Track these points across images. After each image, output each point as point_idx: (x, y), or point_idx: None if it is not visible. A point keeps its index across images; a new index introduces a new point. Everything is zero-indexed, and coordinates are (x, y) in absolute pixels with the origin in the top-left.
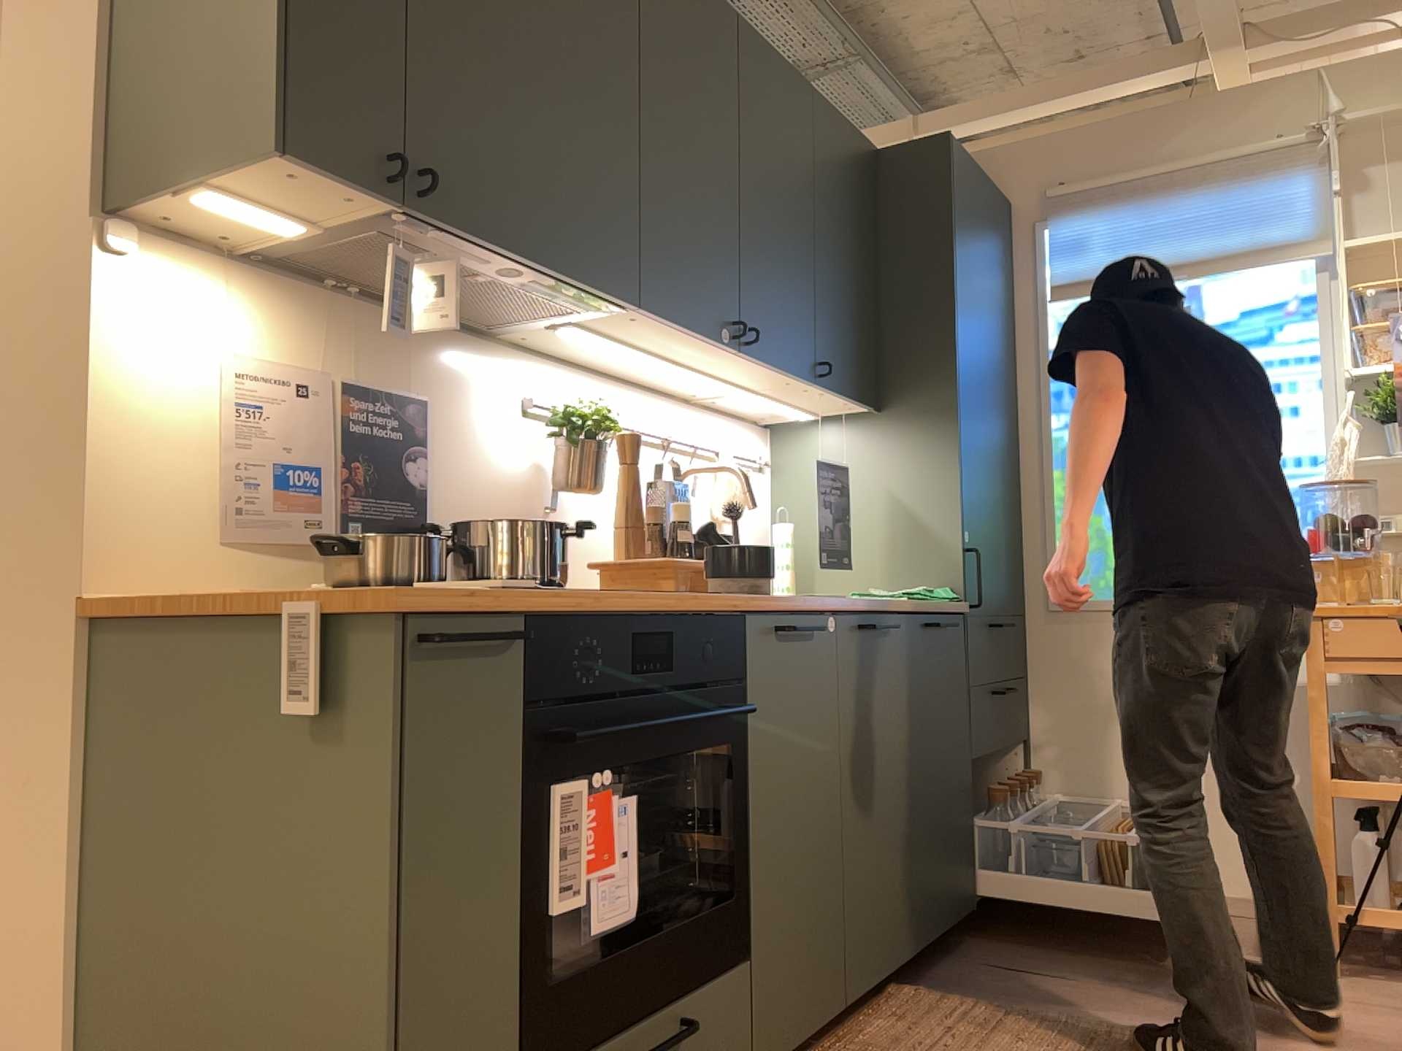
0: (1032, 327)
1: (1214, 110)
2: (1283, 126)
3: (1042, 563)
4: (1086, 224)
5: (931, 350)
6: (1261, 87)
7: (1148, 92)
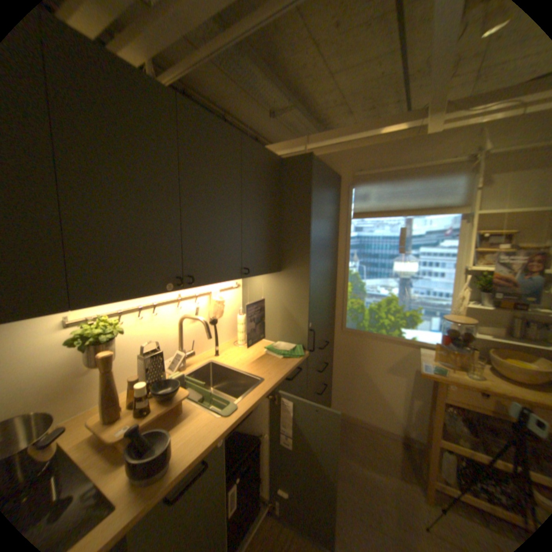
0: (345, 226)
1: (429, 140)
2: (459, 150)
3: (341, 313)
4: (370, 188)
5: (299, 250)
6: (452, 131)
7: (401, 129)
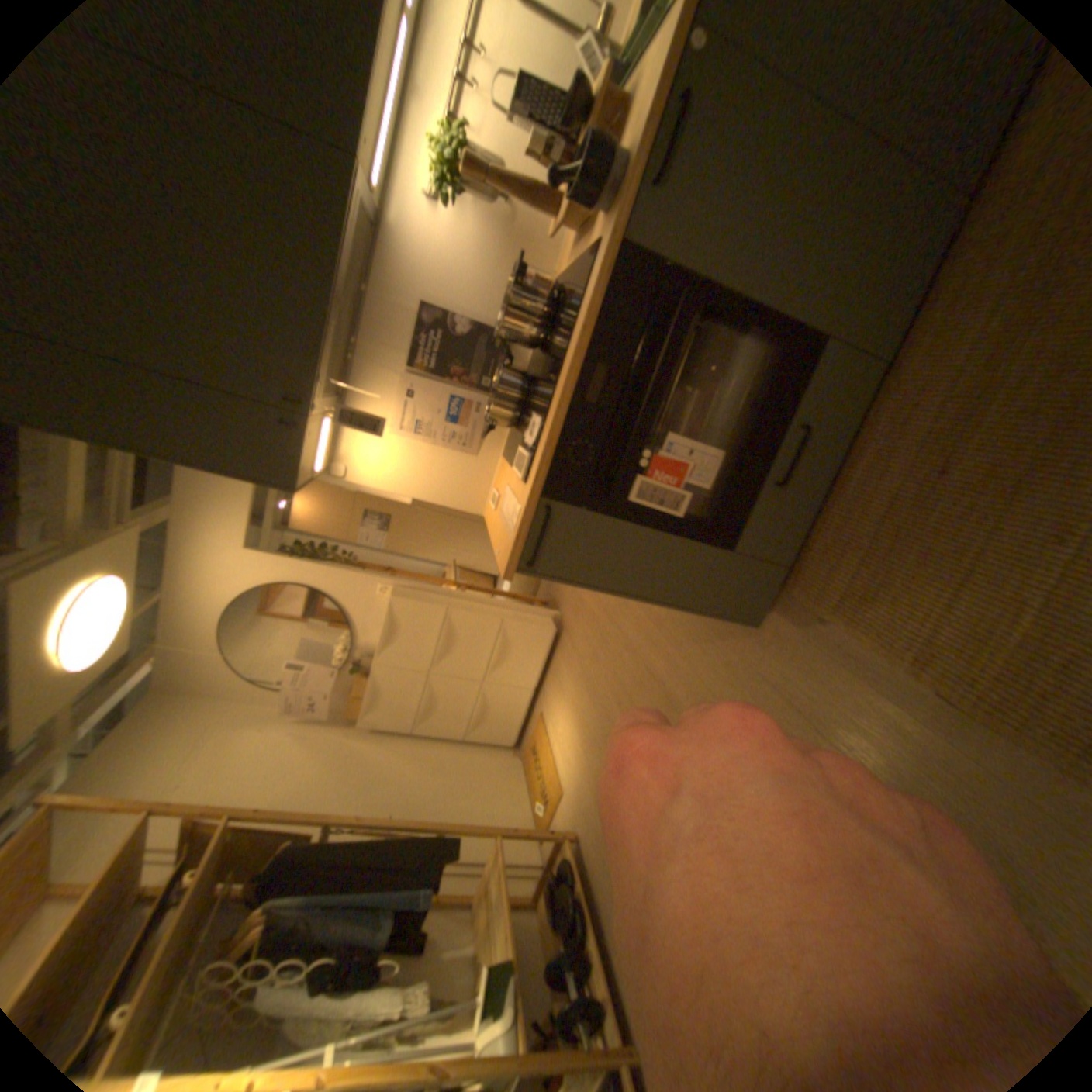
0: None
1: None
2: None
3: None
4: None
5: None
6: None
7: None
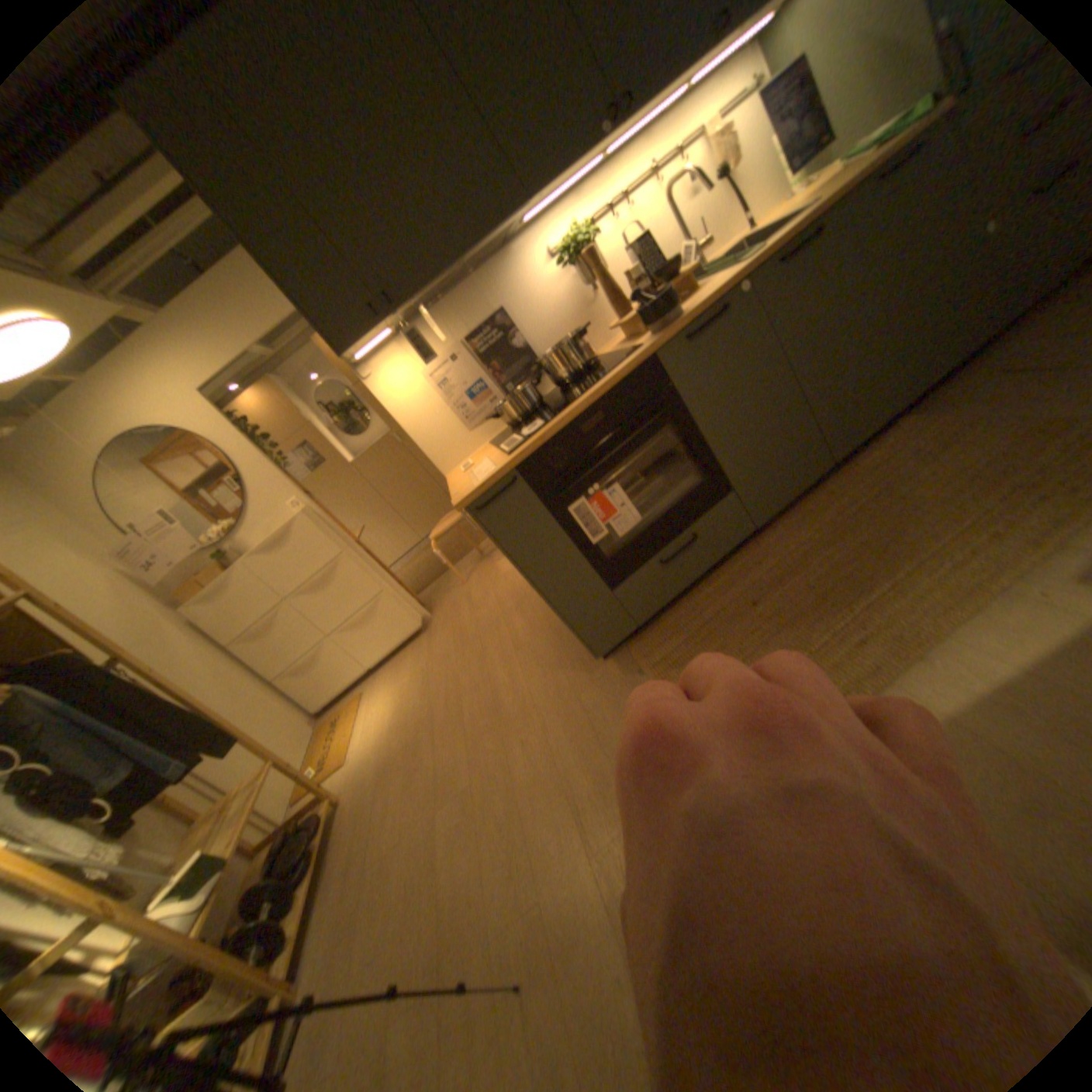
0: None
1: None
2: None
3: None
4: None
5: None
6: None
7: None
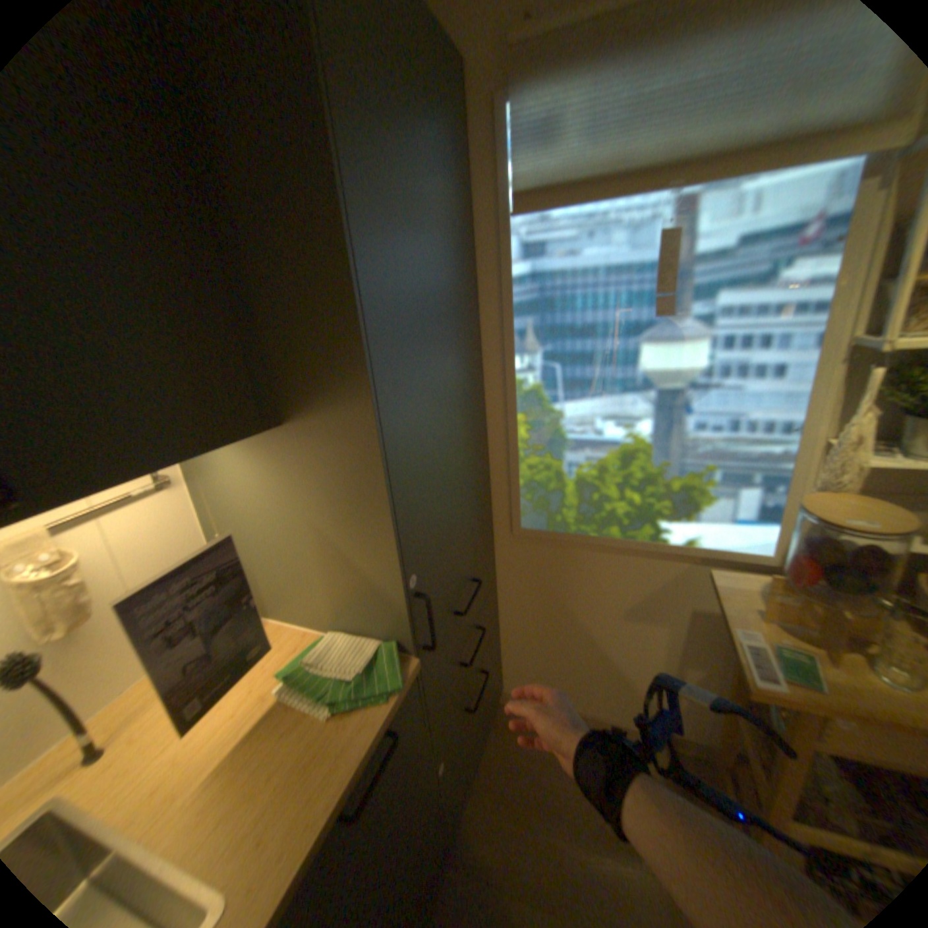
0: (493, 246)
1: None
2: None
3: (505, 495)
4: (561, 92)
5: (328, 339)
6: None
7: None
